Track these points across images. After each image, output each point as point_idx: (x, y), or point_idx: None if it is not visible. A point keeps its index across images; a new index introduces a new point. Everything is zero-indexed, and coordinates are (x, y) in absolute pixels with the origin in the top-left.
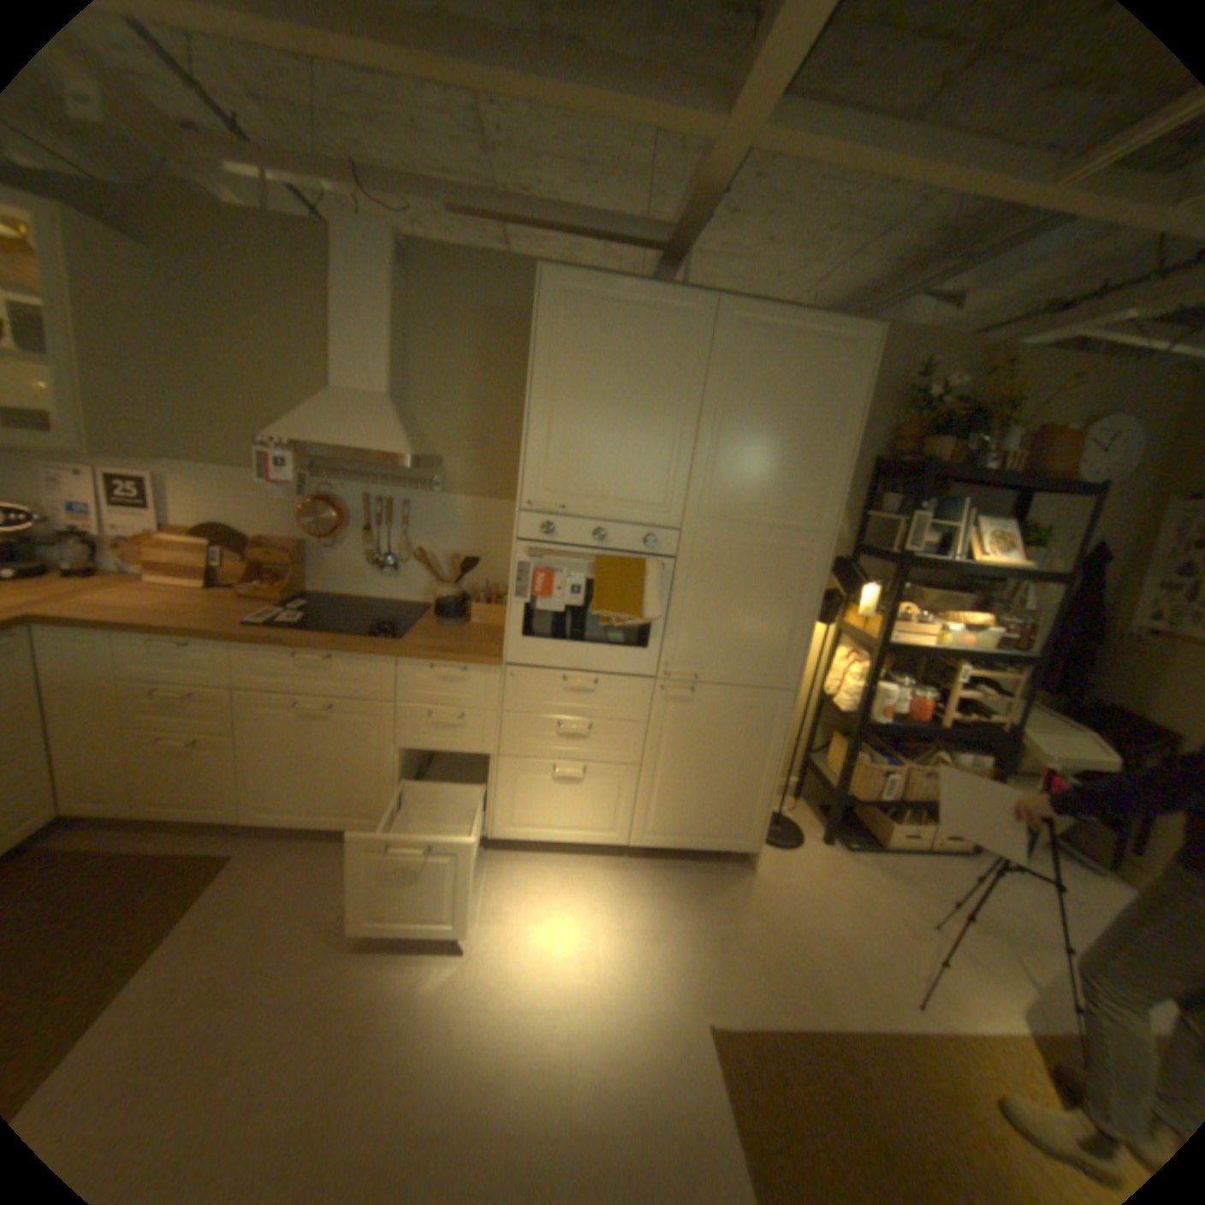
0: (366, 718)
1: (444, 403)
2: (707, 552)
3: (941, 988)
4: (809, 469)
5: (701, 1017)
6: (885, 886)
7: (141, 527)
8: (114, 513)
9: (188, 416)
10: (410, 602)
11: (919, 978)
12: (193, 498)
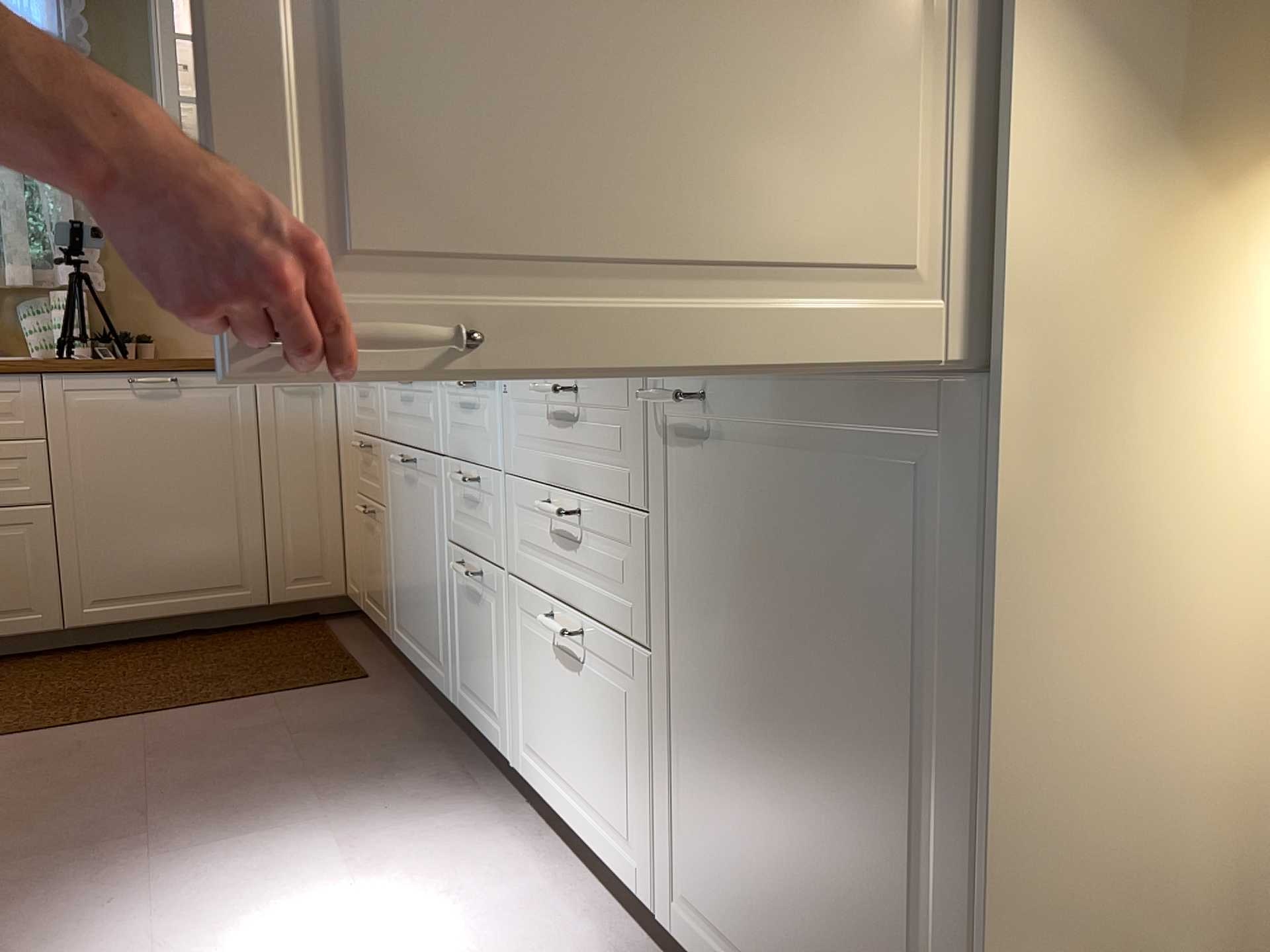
0: (432, 483)
1: None
2: None
3: None
4: None
5: None
6: None
7: None
8: None
9: None
10: None
11: None
12: None
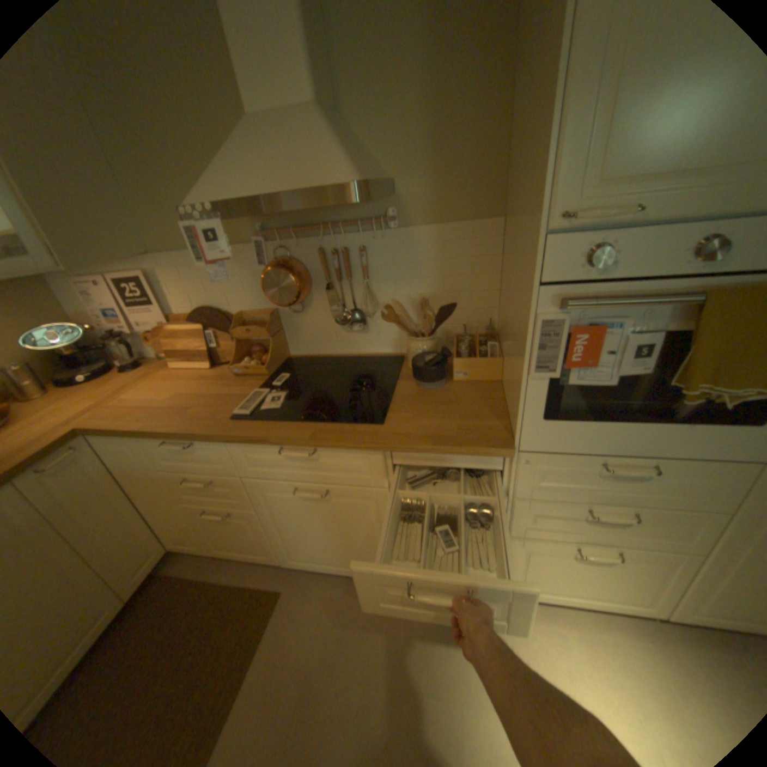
0: (364, 501)
1: (388, 94)
2: None
3: None
4: None
5: None
6: None
7: (154, 319)
8: (132, 311)
9: (148, 202)
10: (385, 353)
11: None
12: (181, 284)
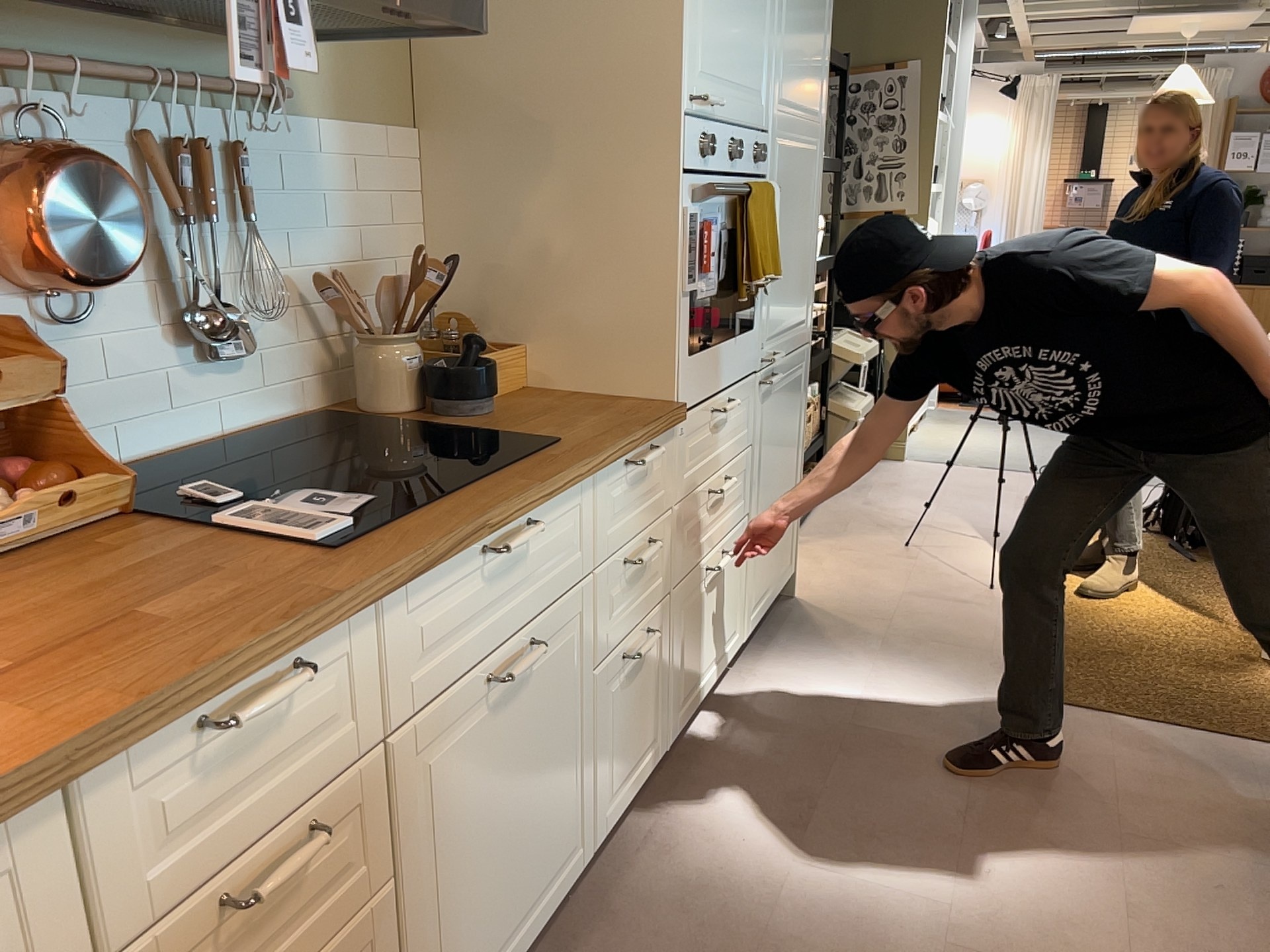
0: (566, 633)
1: None
2: (782, 164)
3: (968, 570)
4: (820, 37)
5: (984, 692)
6: (844, 543)
7: None
8: None
9: None
10: (276, 418)
11: (956, 574)
12: None
